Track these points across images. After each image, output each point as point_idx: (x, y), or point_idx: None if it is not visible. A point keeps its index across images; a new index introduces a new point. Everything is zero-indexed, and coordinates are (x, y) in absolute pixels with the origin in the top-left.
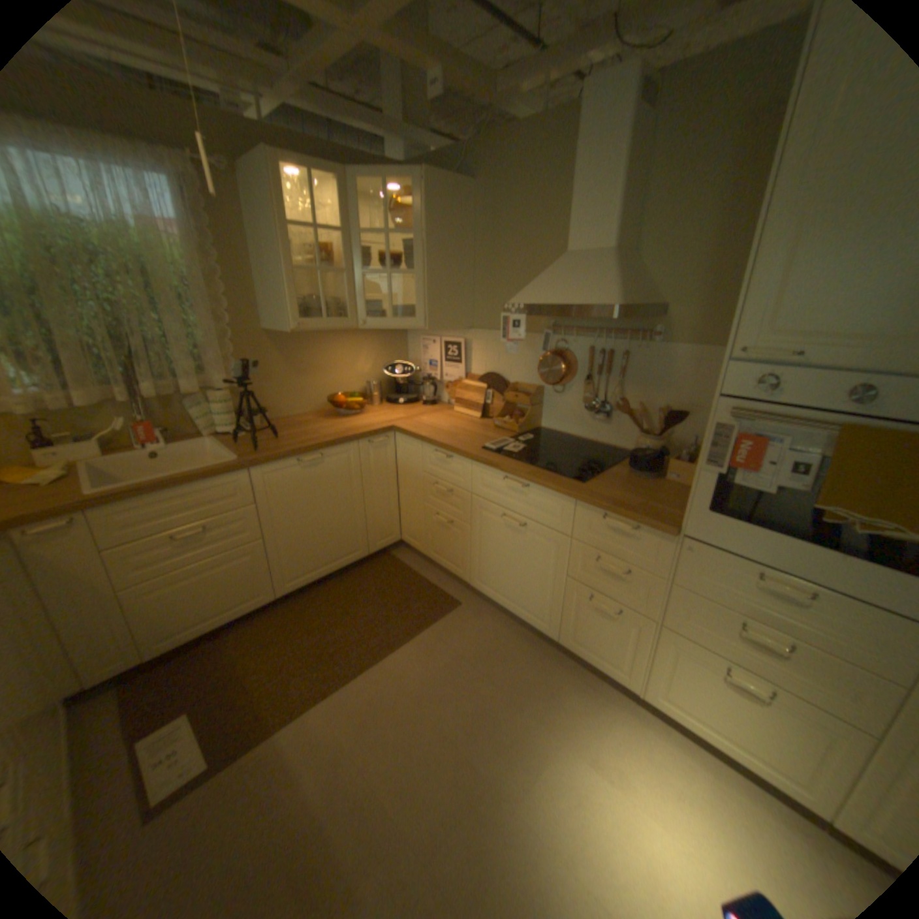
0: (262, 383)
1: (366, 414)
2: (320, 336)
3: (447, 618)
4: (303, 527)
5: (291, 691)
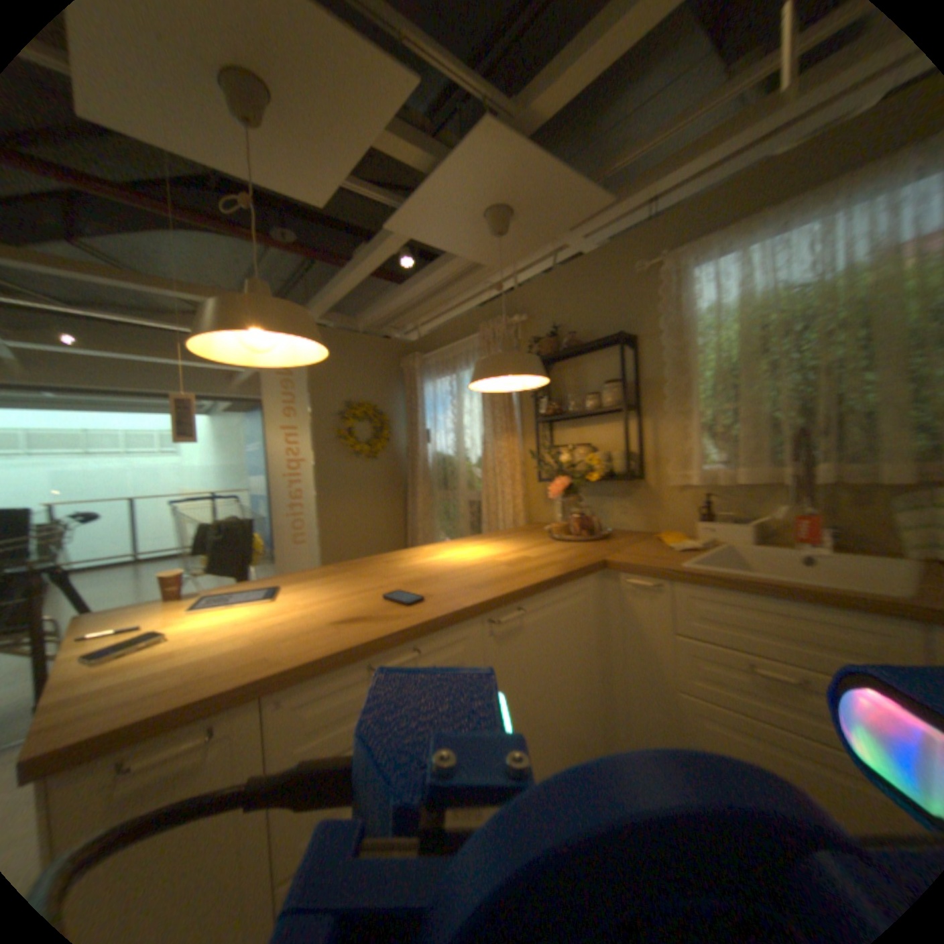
0: None
1: None
2: None
3: None
4: None
5: None
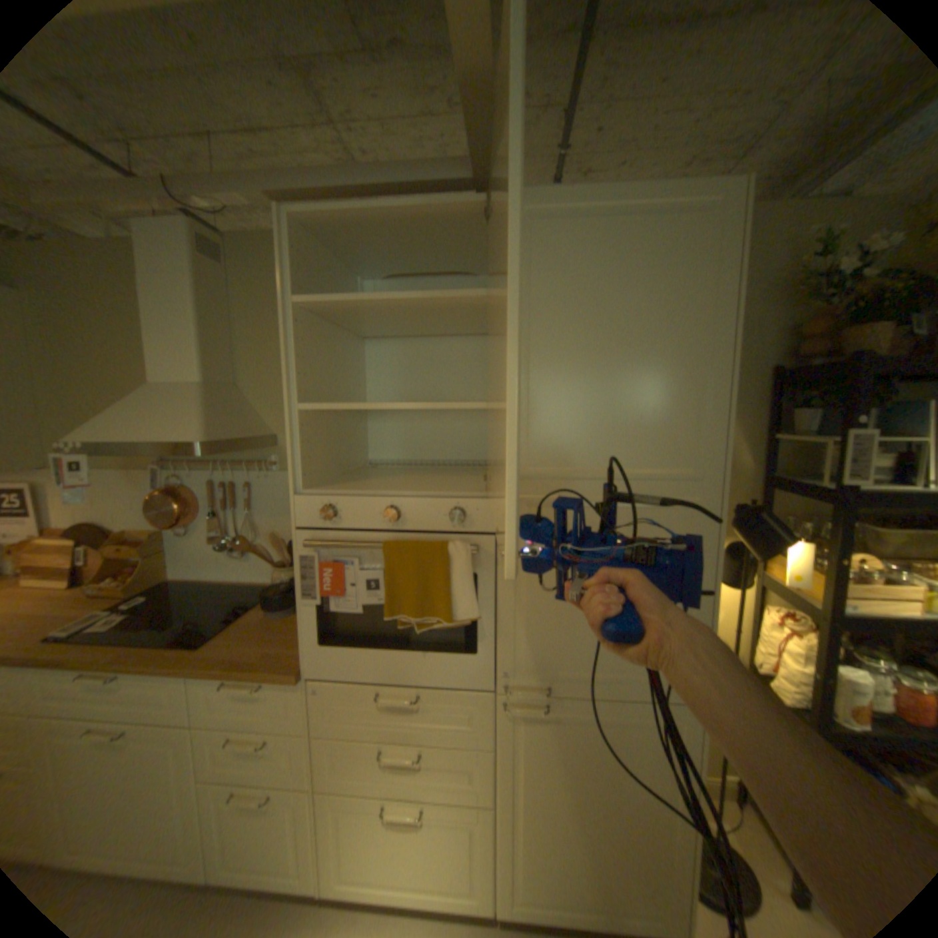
0: None
1: None
2: None
3: None
4: None
5: None
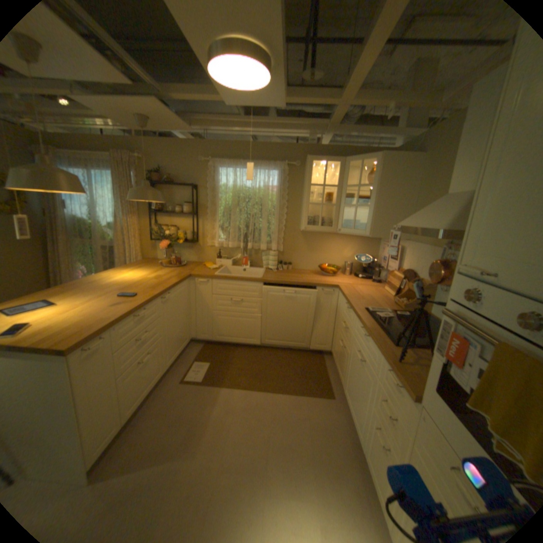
0: (294, 252)
1: (335, 277)
2: (326, 235)
3: (321, 401)
4: (279, 318)
5: (238, 380)
